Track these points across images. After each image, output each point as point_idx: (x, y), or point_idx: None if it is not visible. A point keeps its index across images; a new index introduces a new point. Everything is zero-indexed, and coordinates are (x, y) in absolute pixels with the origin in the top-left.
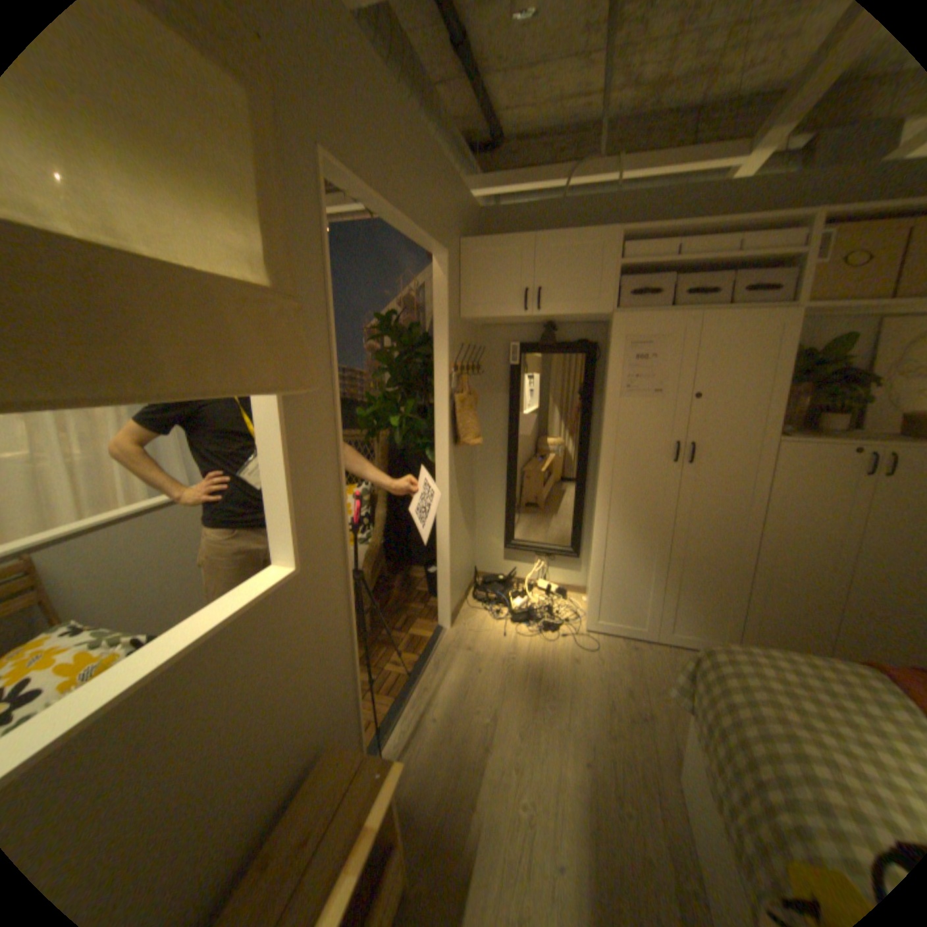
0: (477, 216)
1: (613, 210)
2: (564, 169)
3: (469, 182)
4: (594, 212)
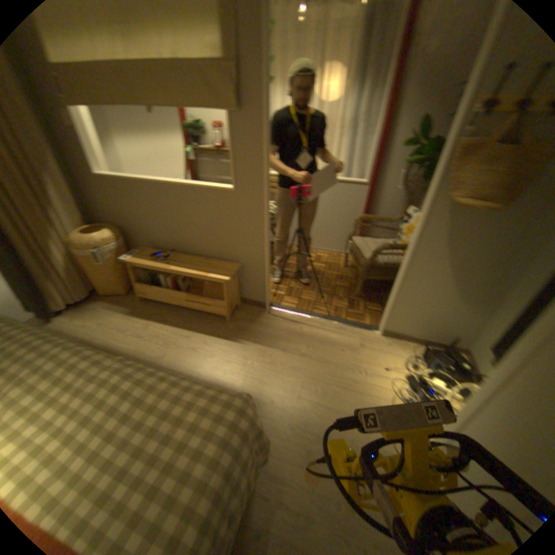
0: None
1: None
2: None
3: None
4: None
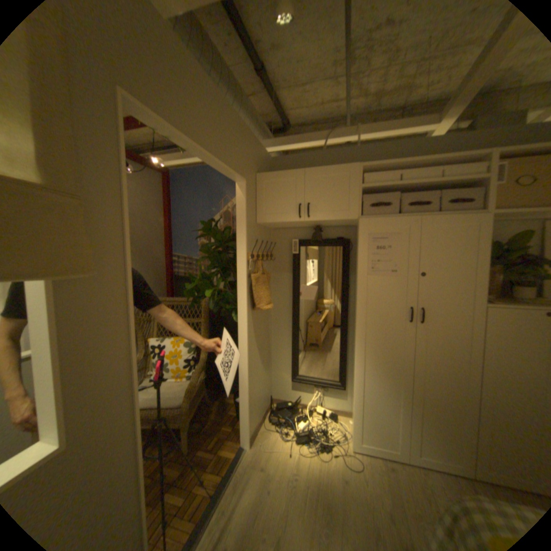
0: (269, 161)
1: (355, 157)
2: (323, 134)
3: (265, 143)
4: (343, 158)
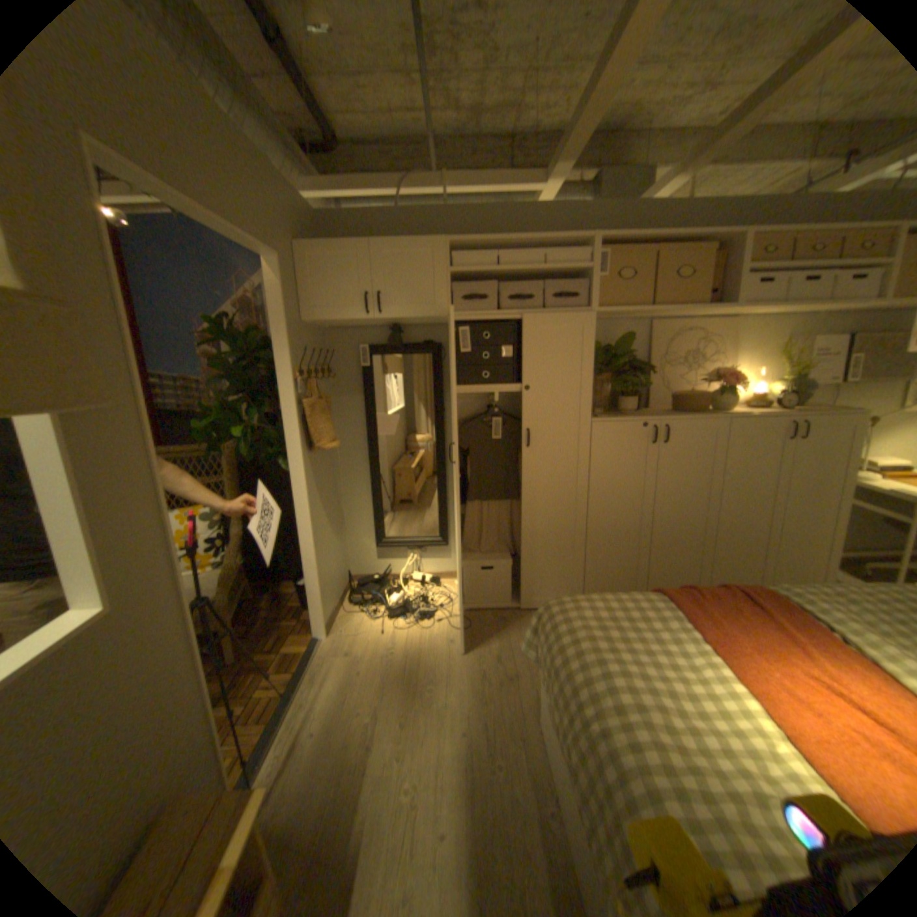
0: (311, 217)
1: (442, 221)
2: (393, 179)
3: (300, 182)
4: (425, 222)
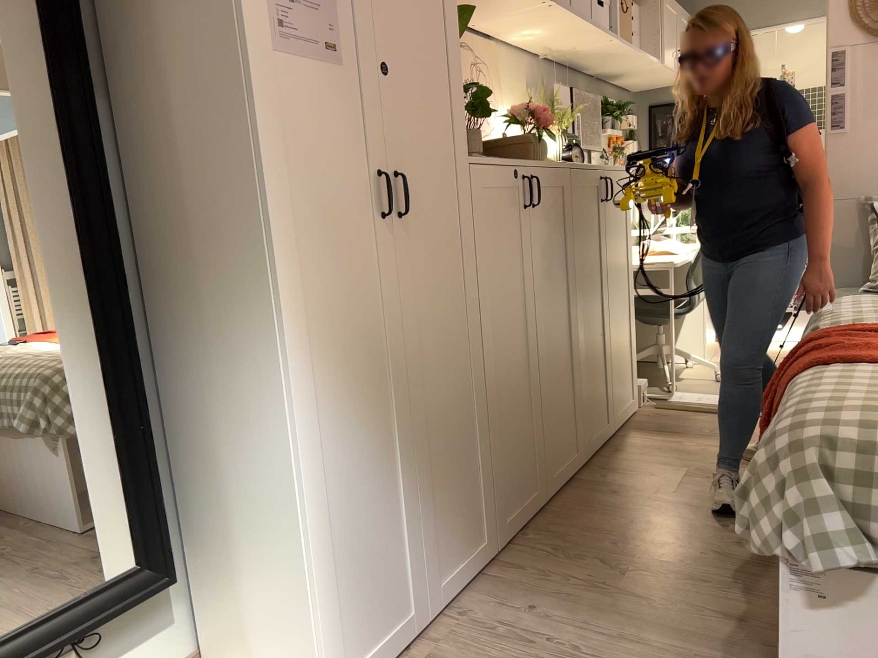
0: None
1: None
2: None
3: None
4: None
